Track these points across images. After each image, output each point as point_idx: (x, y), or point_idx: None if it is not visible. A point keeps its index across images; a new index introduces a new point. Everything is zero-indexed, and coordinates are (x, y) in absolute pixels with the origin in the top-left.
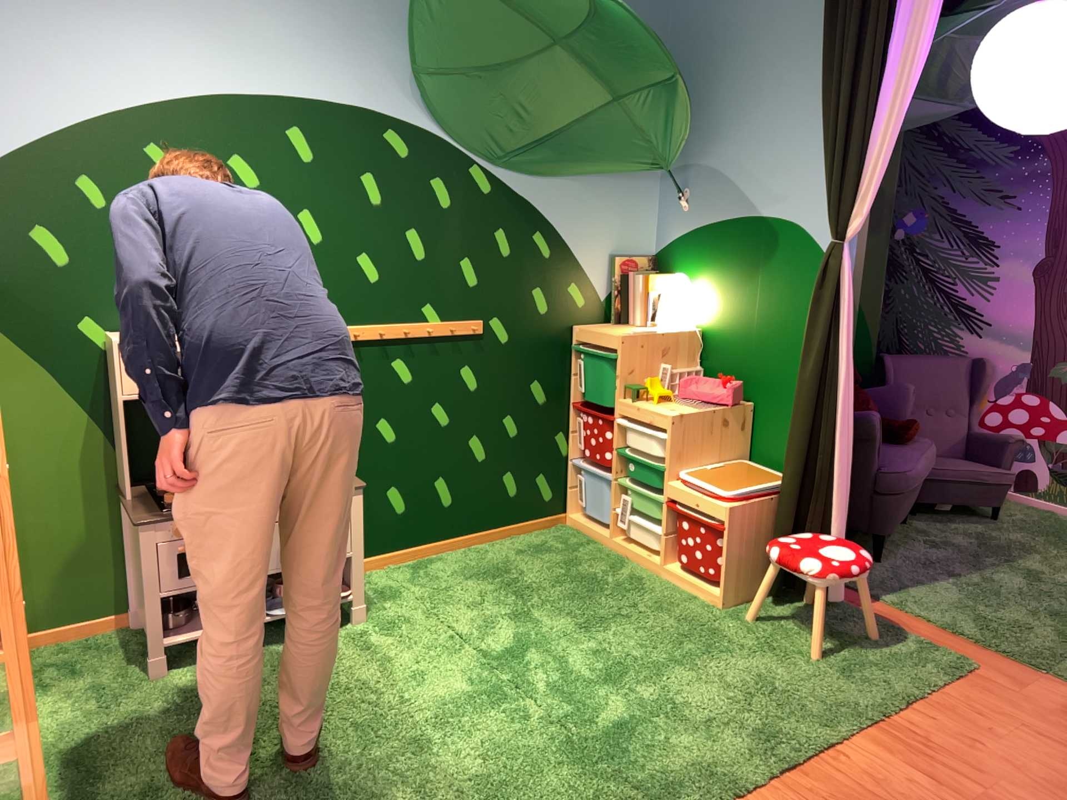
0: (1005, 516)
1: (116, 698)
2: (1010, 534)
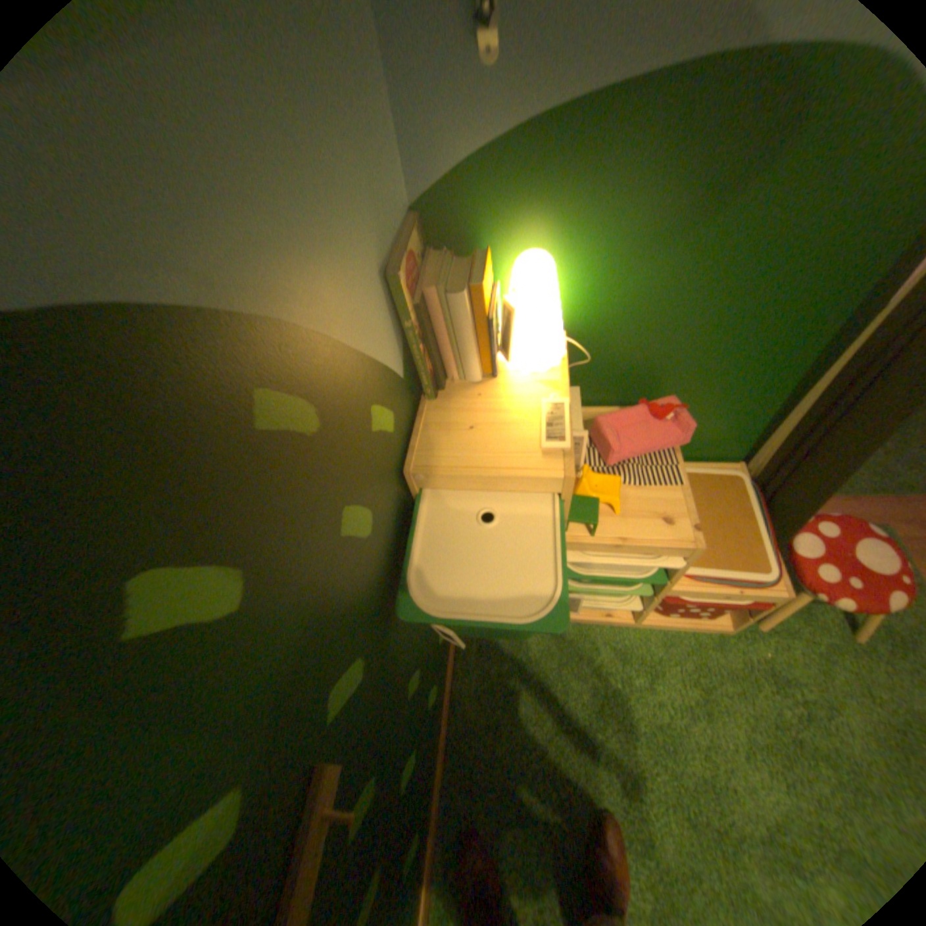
0: None
1: None
2: None
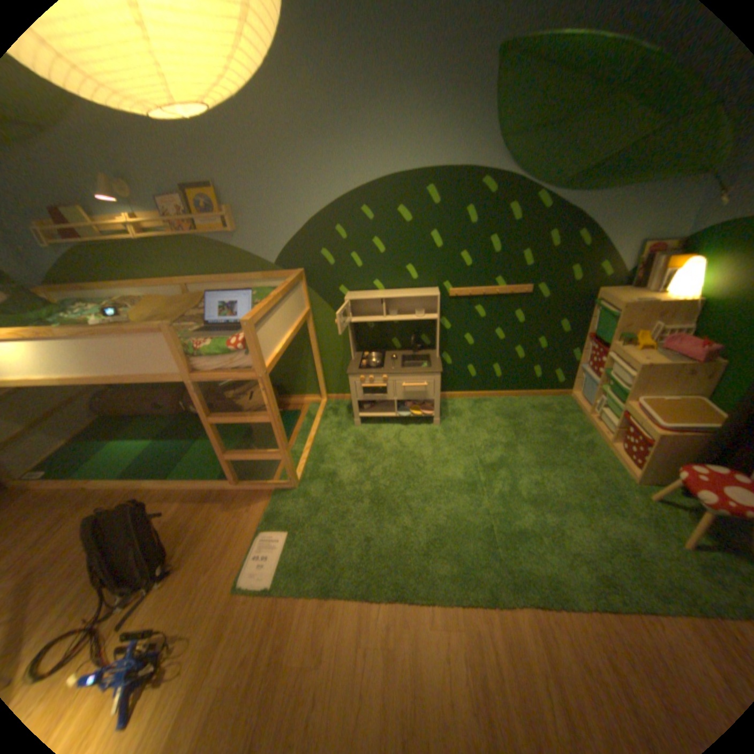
0: None
1: (342, 430)
2: None
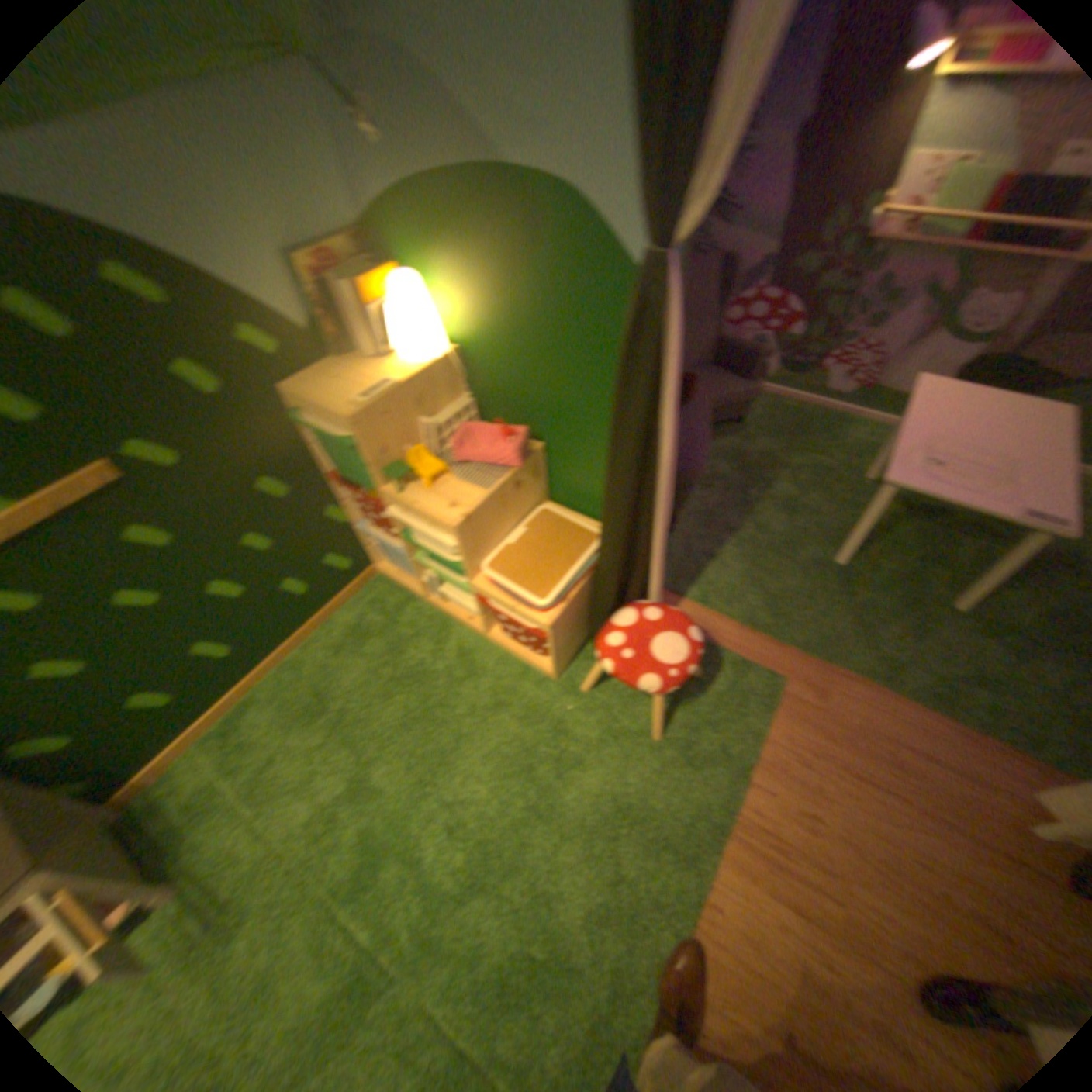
0: (748, 417)
1: None
2: (759, 445)
